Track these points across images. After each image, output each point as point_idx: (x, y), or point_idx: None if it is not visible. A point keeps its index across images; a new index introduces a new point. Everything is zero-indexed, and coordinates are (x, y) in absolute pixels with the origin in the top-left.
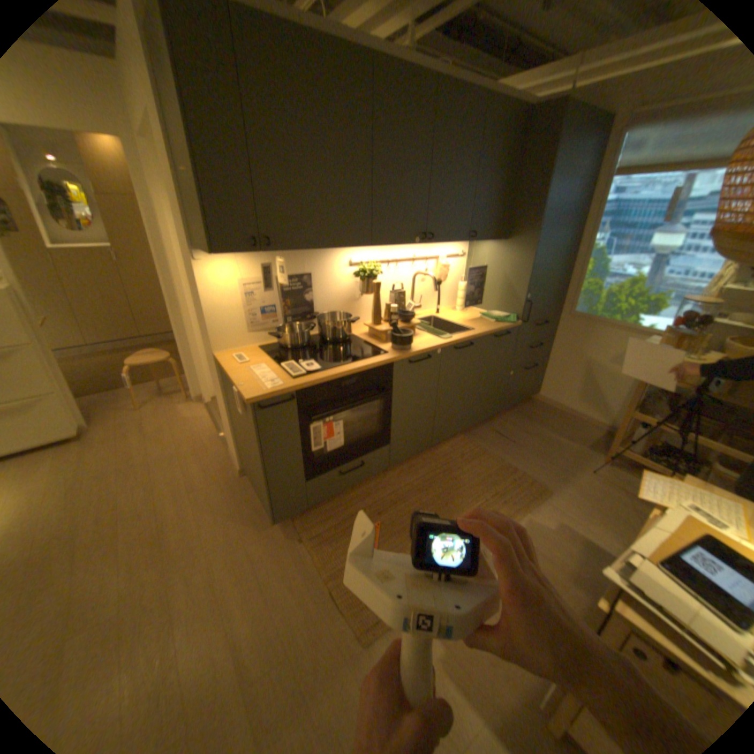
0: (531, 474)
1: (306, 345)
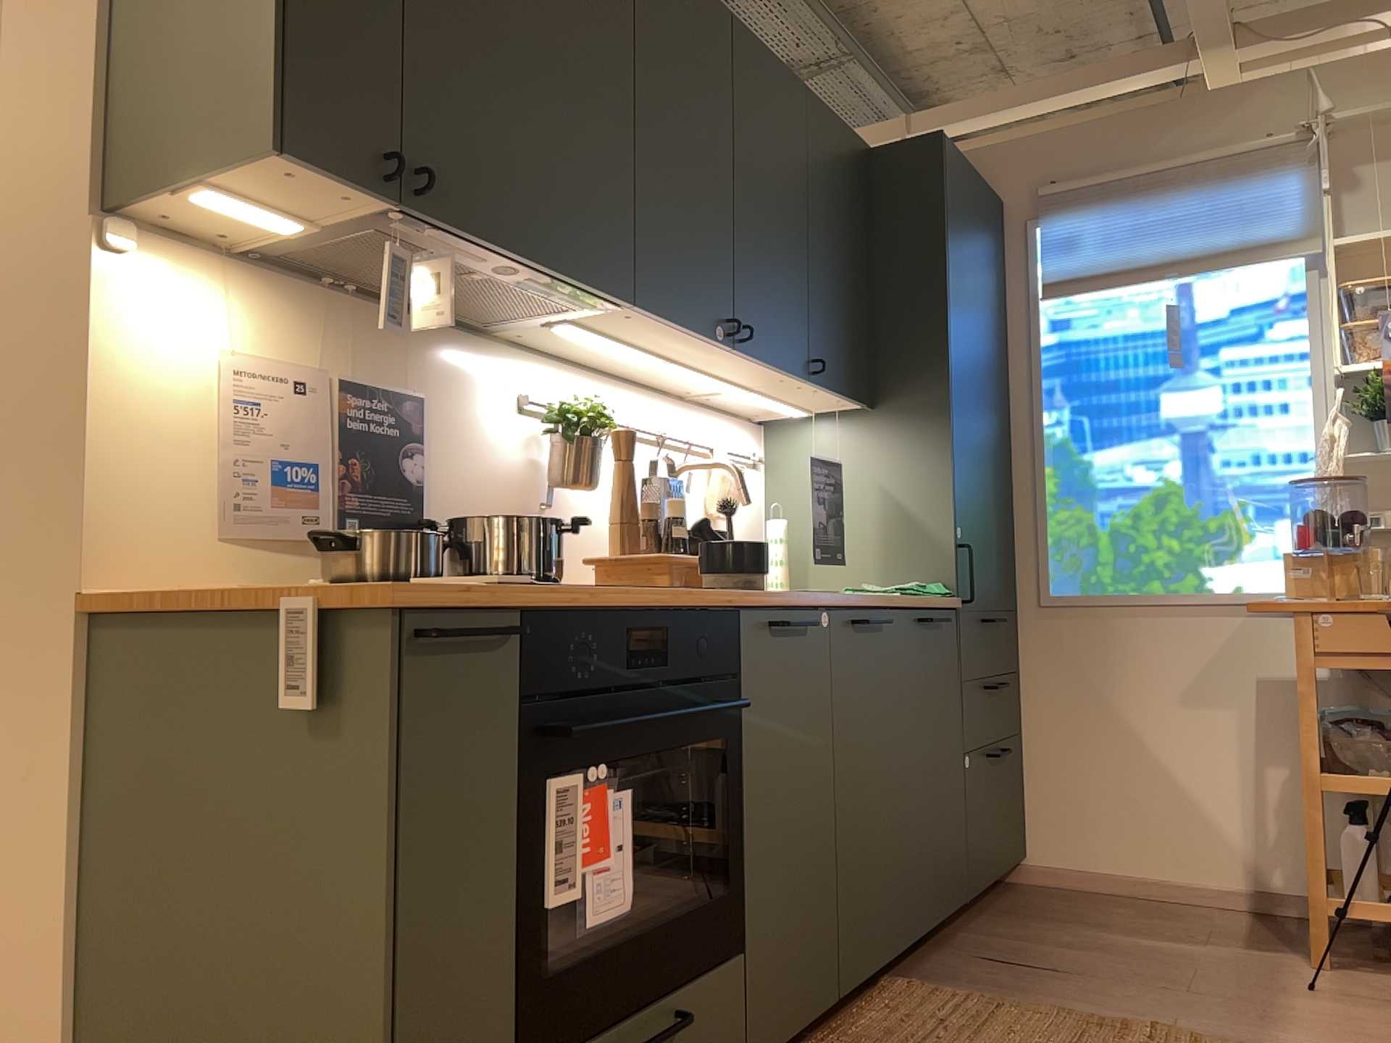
0: (1170, 1023)
1: None
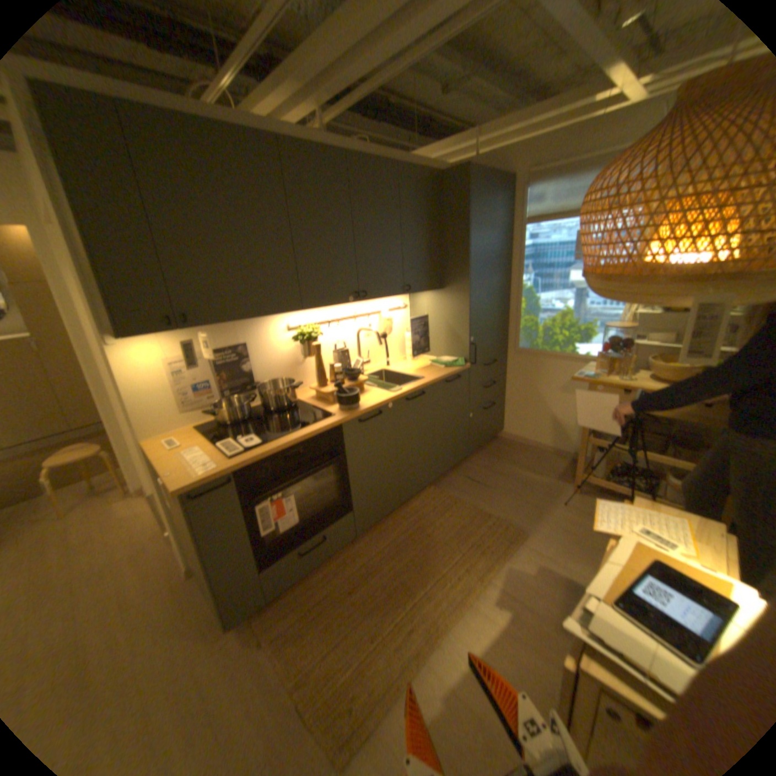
0: (505, 518)
1: (247, 418)
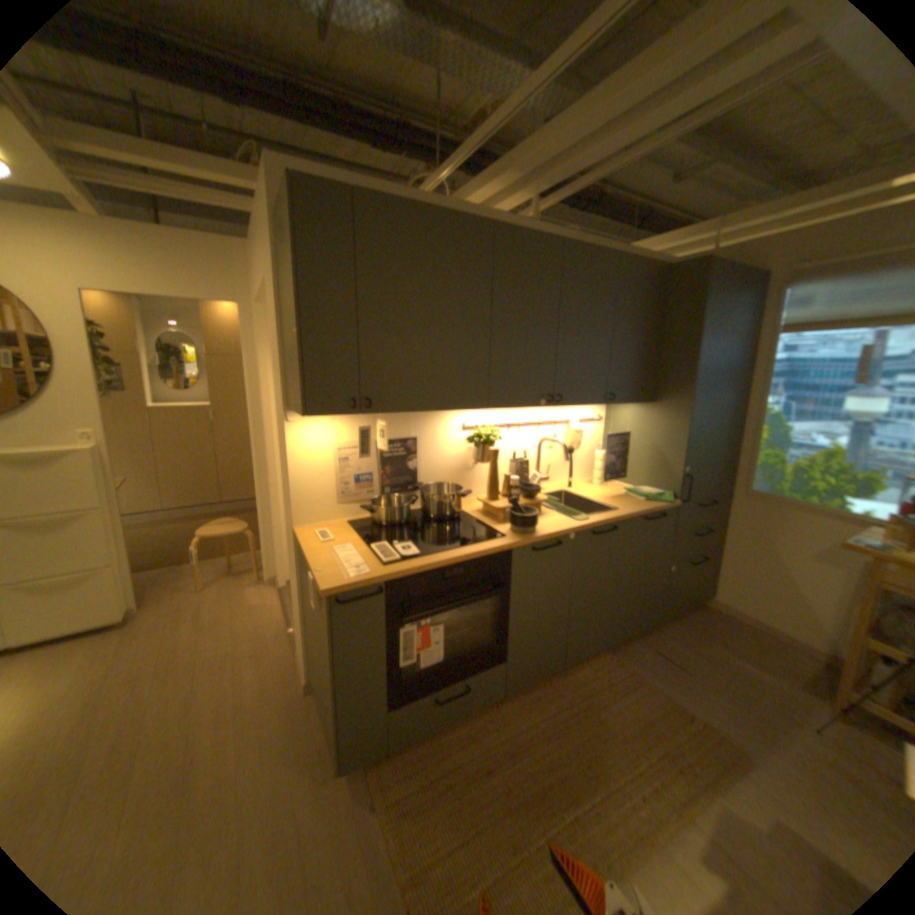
0: (718, 726)
1: (405, 521)
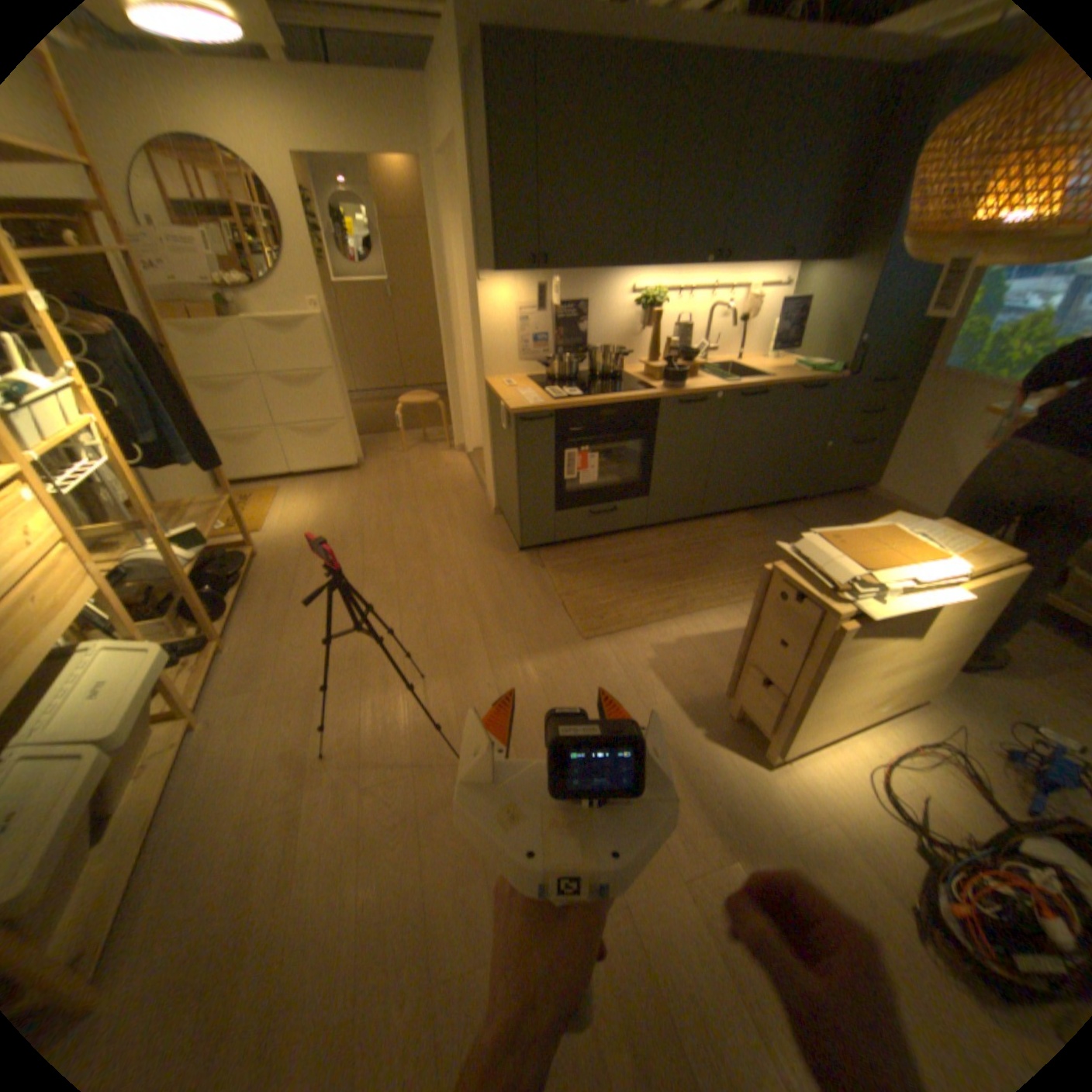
0: None
1: (572, 378)
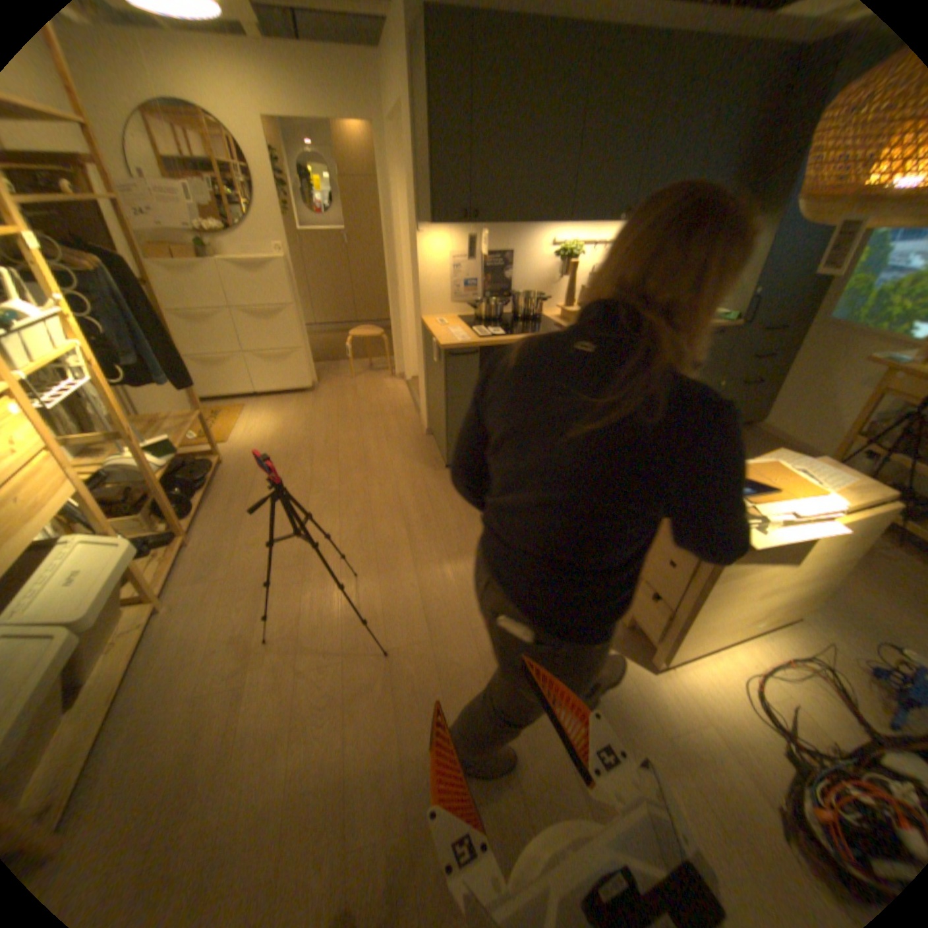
0: None
1: (497, 319)
